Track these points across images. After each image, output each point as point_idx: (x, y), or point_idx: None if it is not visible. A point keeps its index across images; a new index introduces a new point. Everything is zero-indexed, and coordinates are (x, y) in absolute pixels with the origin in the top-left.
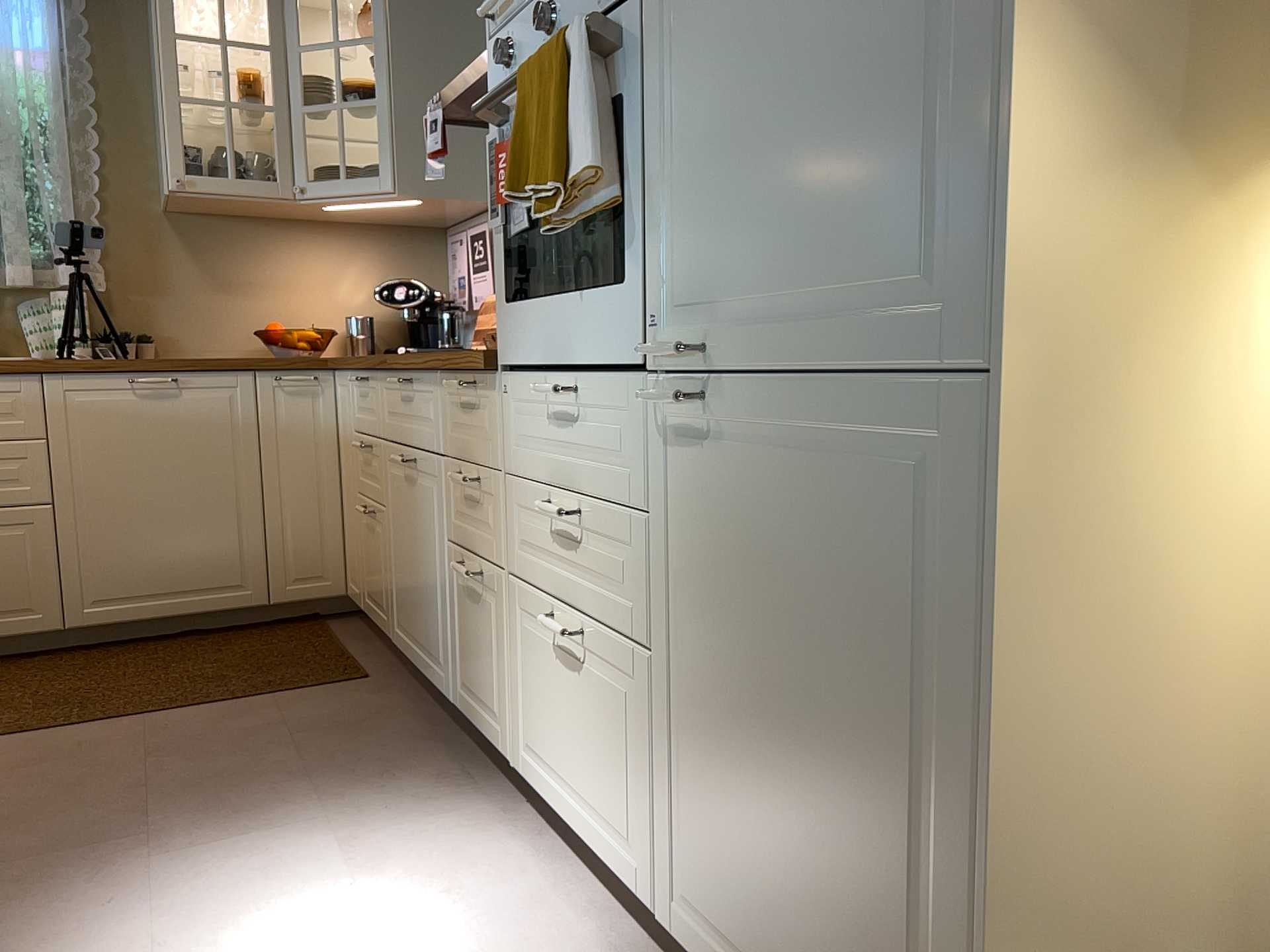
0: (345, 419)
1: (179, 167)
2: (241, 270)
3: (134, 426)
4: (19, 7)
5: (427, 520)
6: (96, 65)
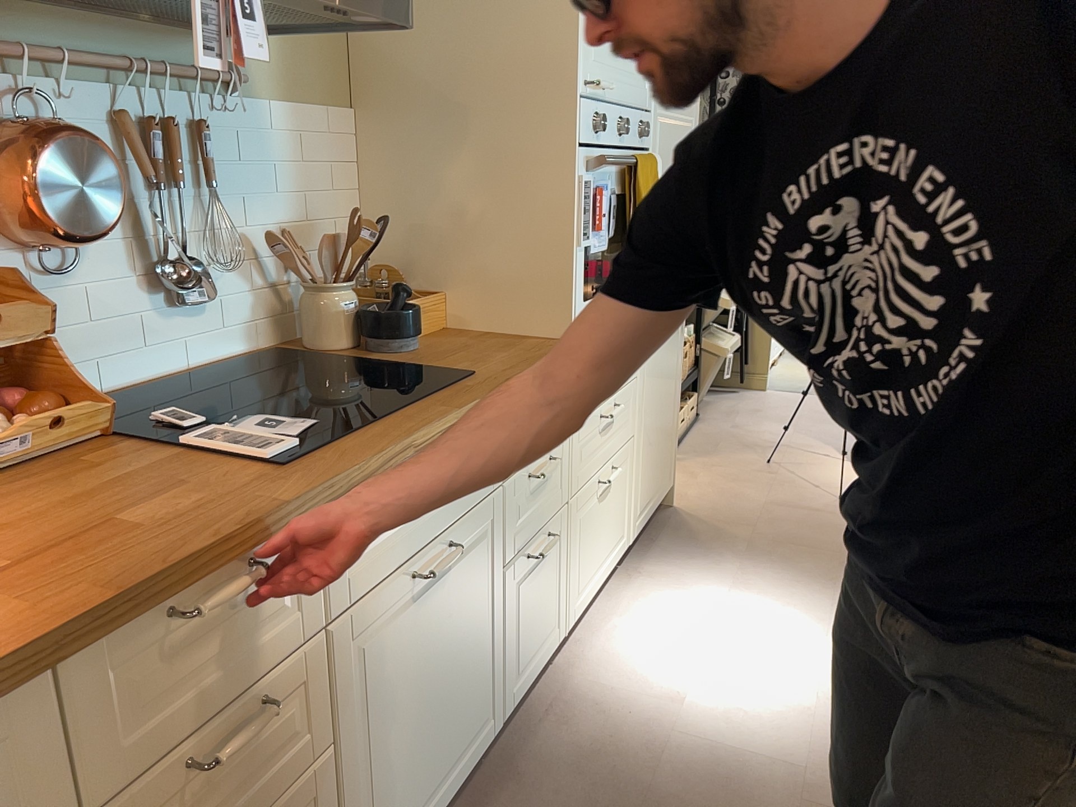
0: None
1: None
2: None
3: None
4: None
5: (469, 592)
6: None
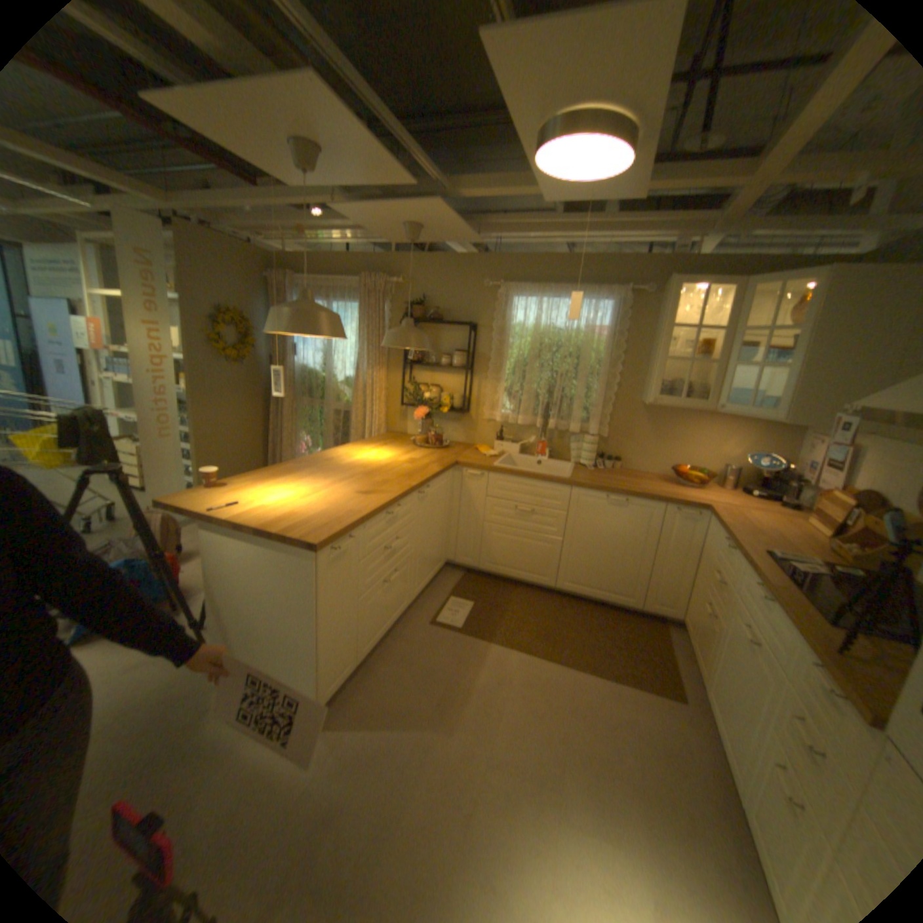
0: (711, 545)
1: (656, 391)
2: (673, 432)
3: (603, 516)
4: (602, 308)
5: (759, 690)
6: (629, 331)
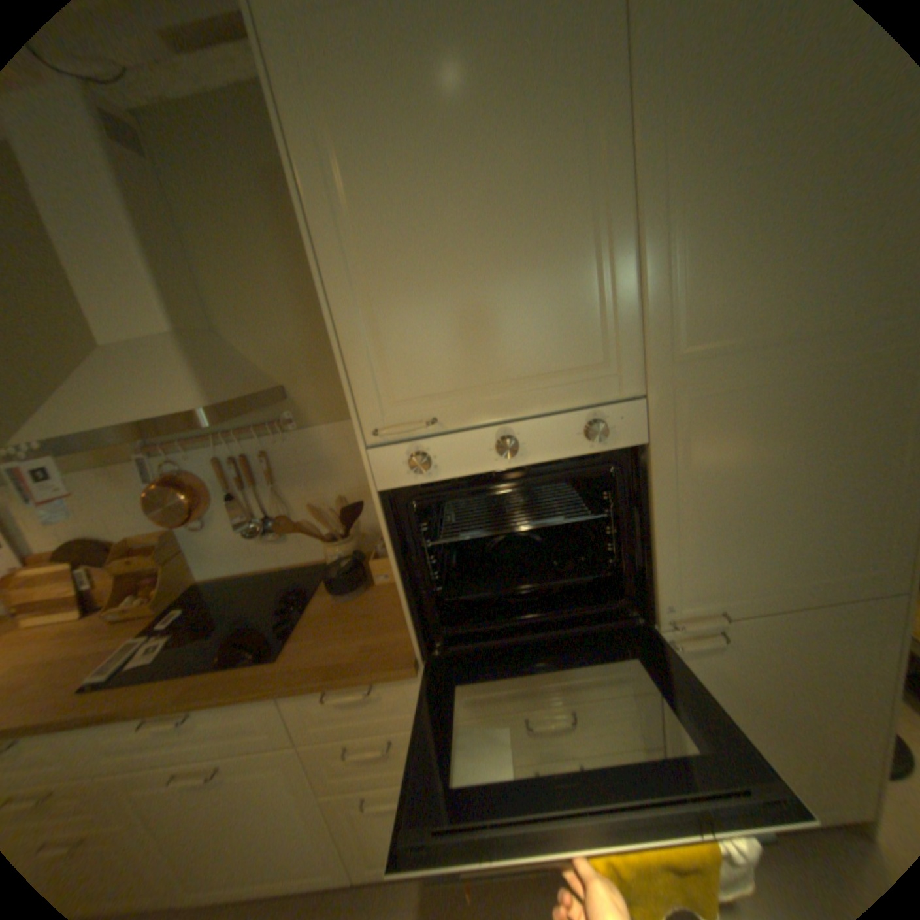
0: None
1: None
2: None
3: None
4: None
5: (261, 800)
6: None
